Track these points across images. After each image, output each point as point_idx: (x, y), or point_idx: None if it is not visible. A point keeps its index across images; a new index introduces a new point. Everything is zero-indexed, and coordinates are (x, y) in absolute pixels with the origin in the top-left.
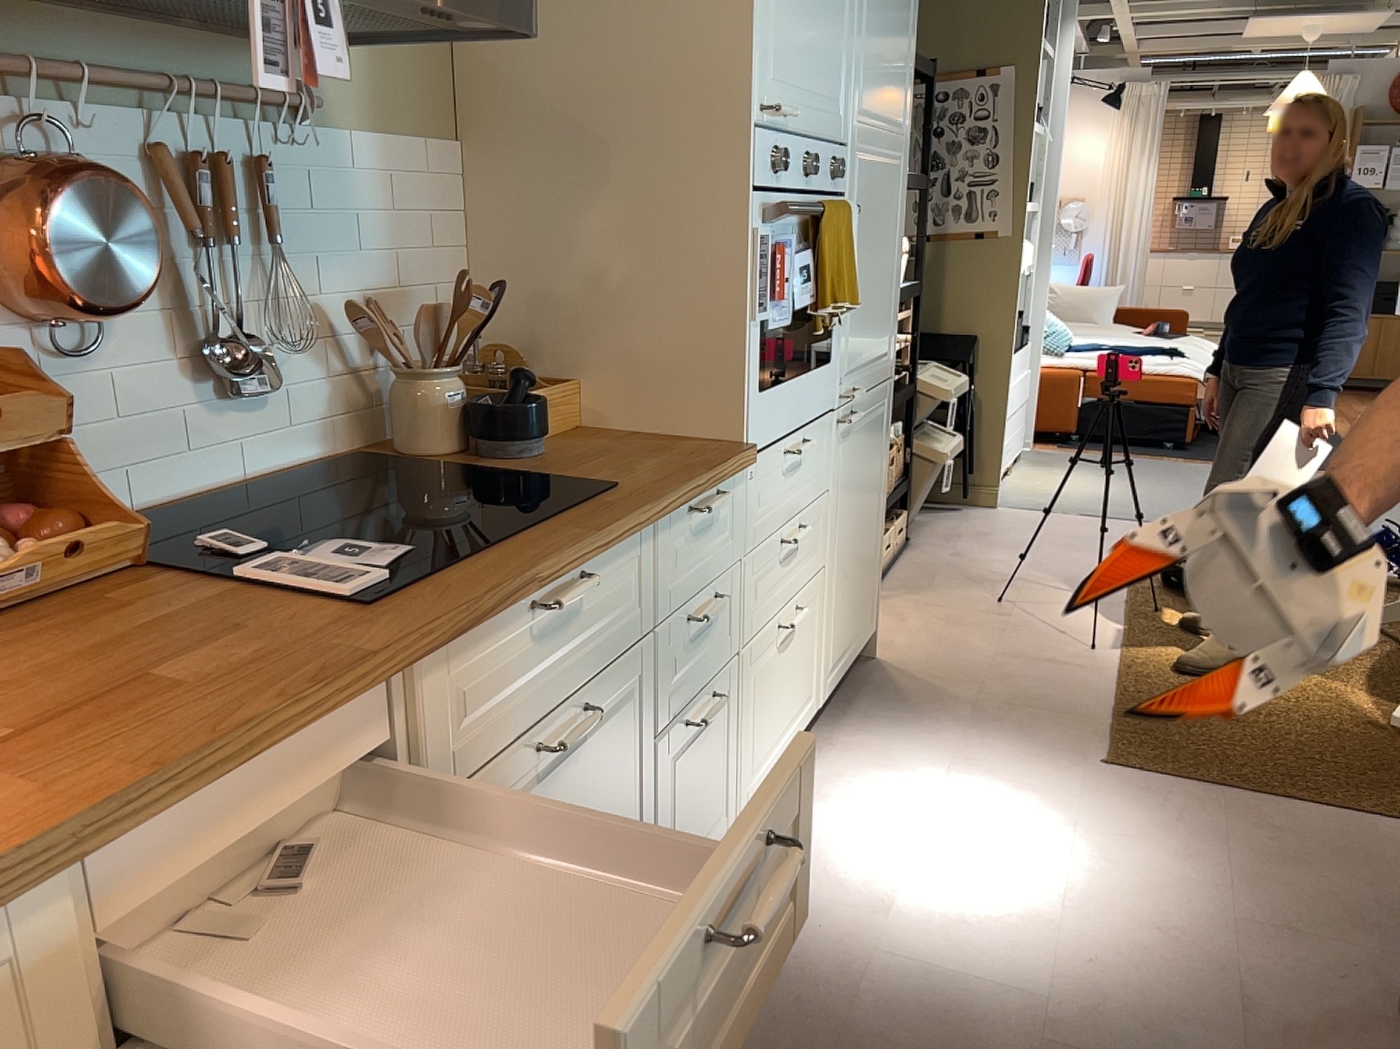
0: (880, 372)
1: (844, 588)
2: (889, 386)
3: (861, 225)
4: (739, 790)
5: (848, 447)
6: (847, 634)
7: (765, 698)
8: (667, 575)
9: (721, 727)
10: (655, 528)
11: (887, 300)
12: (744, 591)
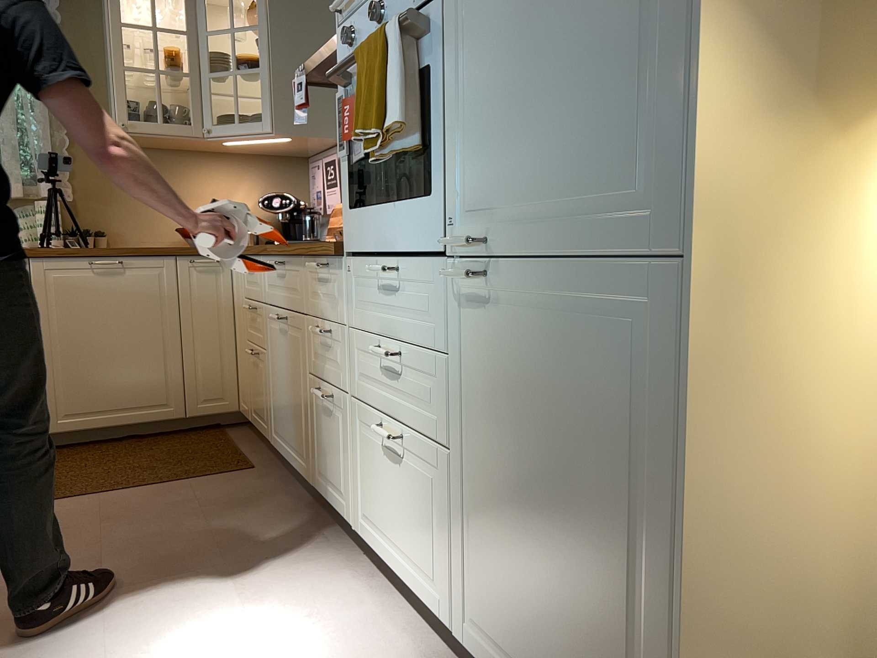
0: (603, 237)
1: (502, 549)
2: (663, 278)
3: (482, 3)
4: (356, 509)
5: (485, 325)
6: (517, 641)
7: (374, 474)
8: (310, 292)
9: (340, 432)
10: (303, 263)
11: (619, 81)
12: (351, 354)
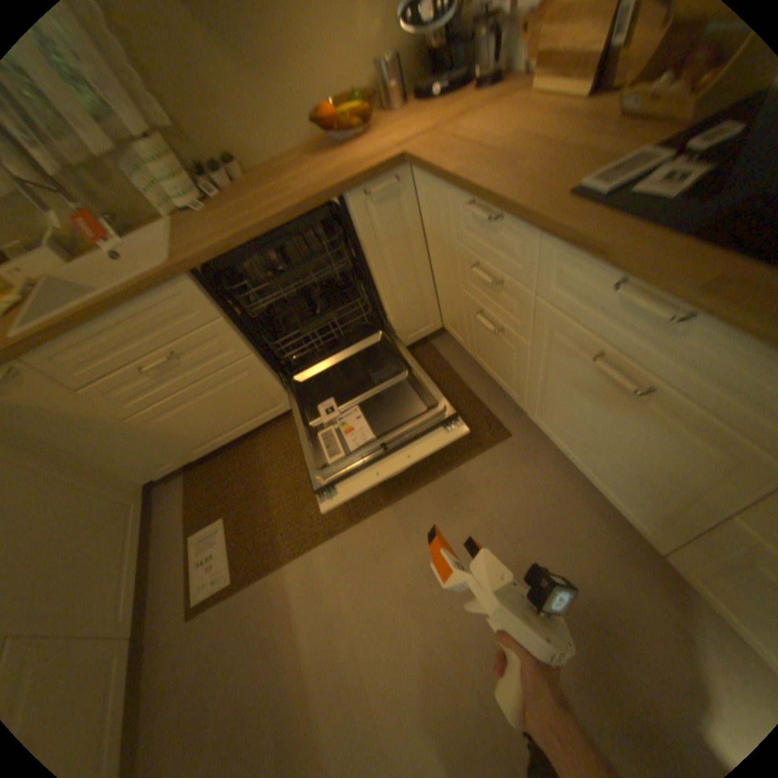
0: None
1: None
2: None
3: None
4: None
5: None
6: None
7: None
8: None
9: None
10: None
11: None
12: None
